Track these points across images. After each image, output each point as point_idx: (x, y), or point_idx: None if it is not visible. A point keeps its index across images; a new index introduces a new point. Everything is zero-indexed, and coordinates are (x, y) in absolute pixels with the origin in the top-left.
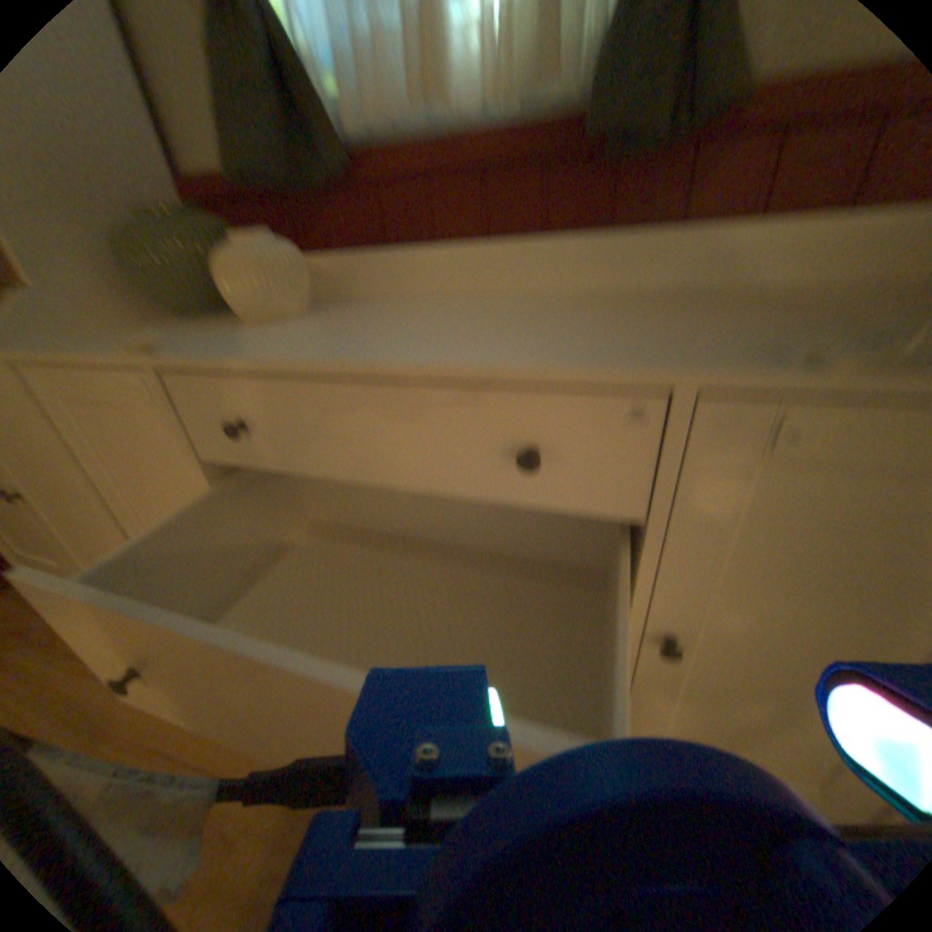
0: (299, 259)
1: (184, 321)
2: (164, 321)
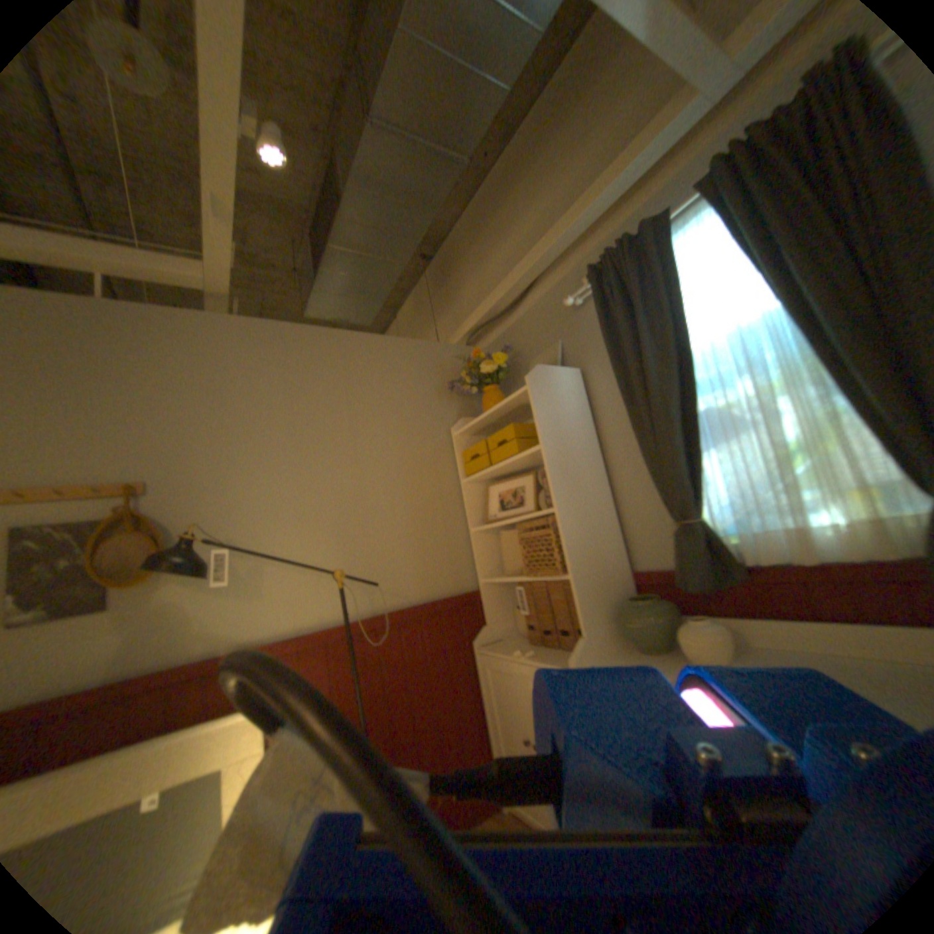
0: (729, 635)
1: (653, 659)
2: (641, 657)
